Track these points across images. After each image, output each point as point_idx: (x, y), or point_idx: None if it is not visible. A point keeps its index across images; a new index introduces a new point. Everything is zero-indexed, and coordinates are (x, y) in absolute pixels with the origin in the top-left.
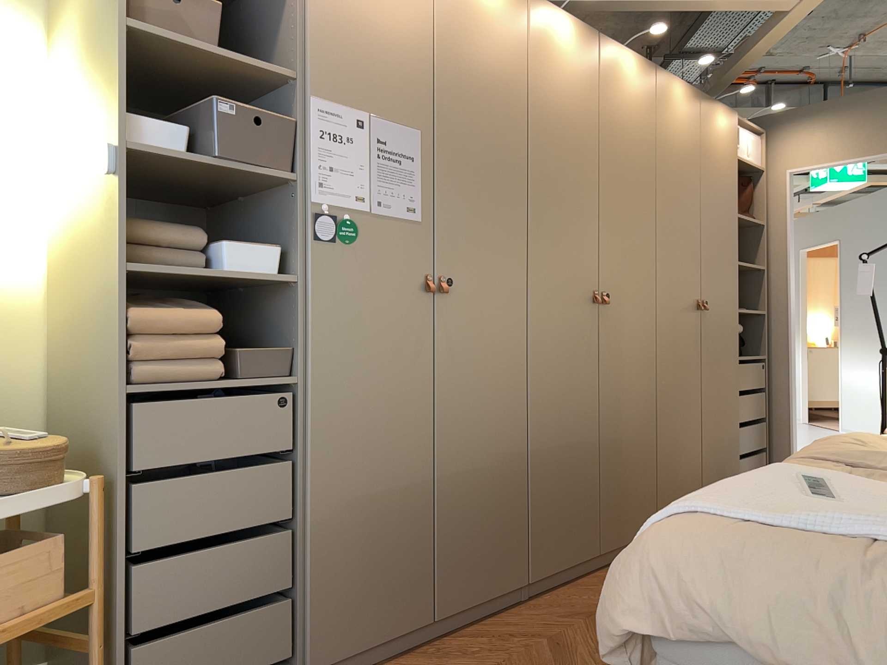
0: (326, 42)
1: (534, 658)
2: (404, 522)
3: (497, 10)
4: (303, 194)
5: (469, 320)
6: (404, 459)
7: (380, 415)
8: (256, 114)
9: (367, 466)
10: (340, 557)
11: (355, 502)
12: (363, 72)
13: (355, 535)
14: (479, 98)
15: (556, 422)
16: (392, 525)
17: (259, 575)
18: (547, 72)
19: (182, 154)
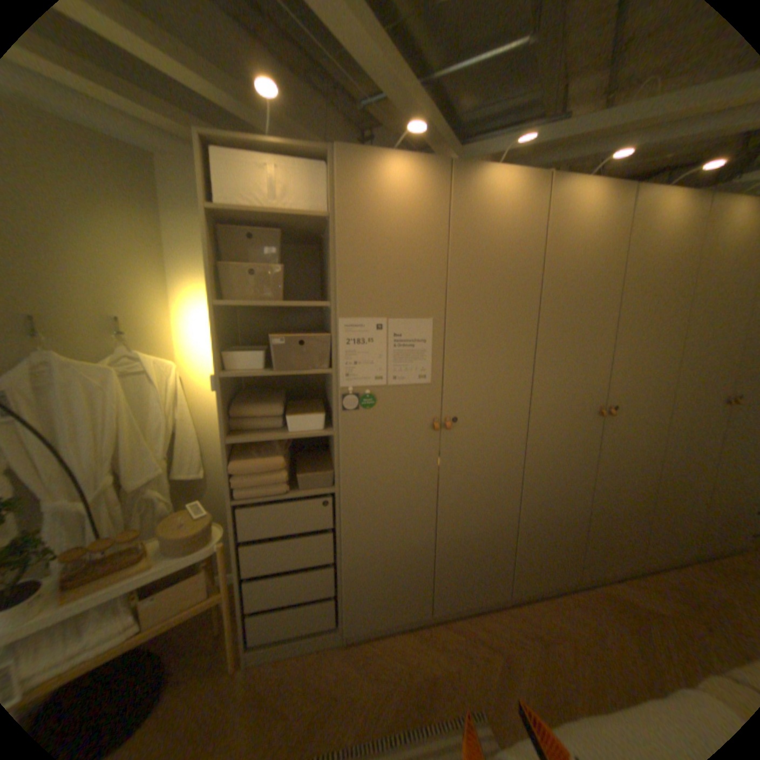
0: (351, 276)
1: (486, 676)
2: (411, 566)
3: (515, 201)
4: (336, 382)
5: (470, 444)
6: (412, 532)
7: (394, 508)
8: (301, 338)
9: (384, 537)
10: (365, 584)
11: (375, 556)
12: (382, 289)
13: (375, 573)
14: (490, 281)
15: (546, 503)
16: (402, 568)
17: (315, 590)
18: (567, 240)
19: (257, 371)
